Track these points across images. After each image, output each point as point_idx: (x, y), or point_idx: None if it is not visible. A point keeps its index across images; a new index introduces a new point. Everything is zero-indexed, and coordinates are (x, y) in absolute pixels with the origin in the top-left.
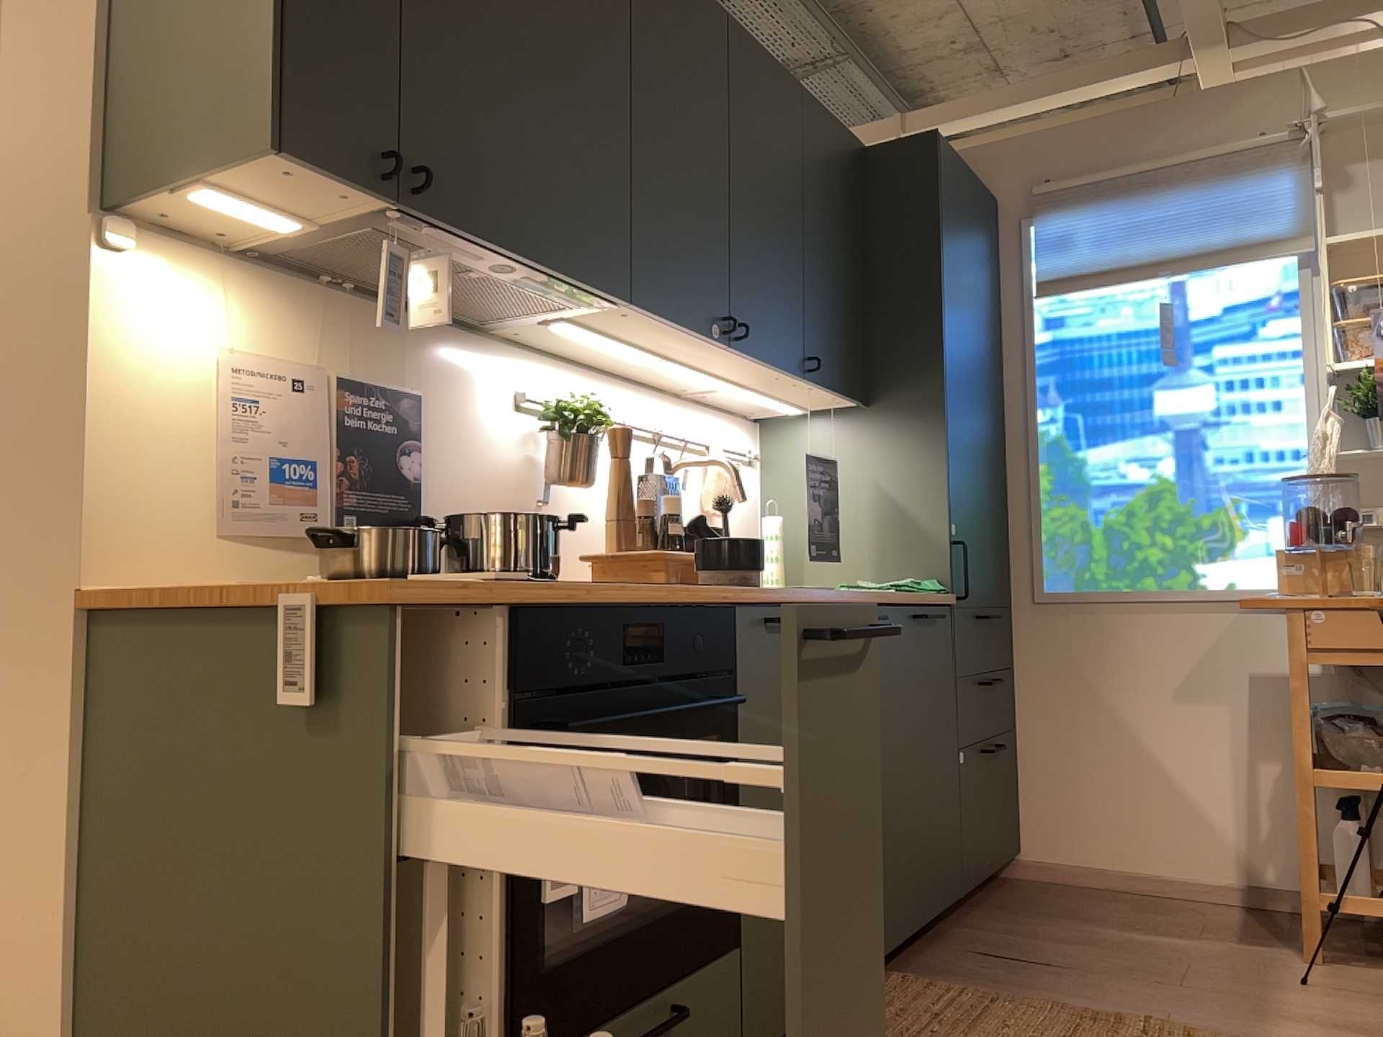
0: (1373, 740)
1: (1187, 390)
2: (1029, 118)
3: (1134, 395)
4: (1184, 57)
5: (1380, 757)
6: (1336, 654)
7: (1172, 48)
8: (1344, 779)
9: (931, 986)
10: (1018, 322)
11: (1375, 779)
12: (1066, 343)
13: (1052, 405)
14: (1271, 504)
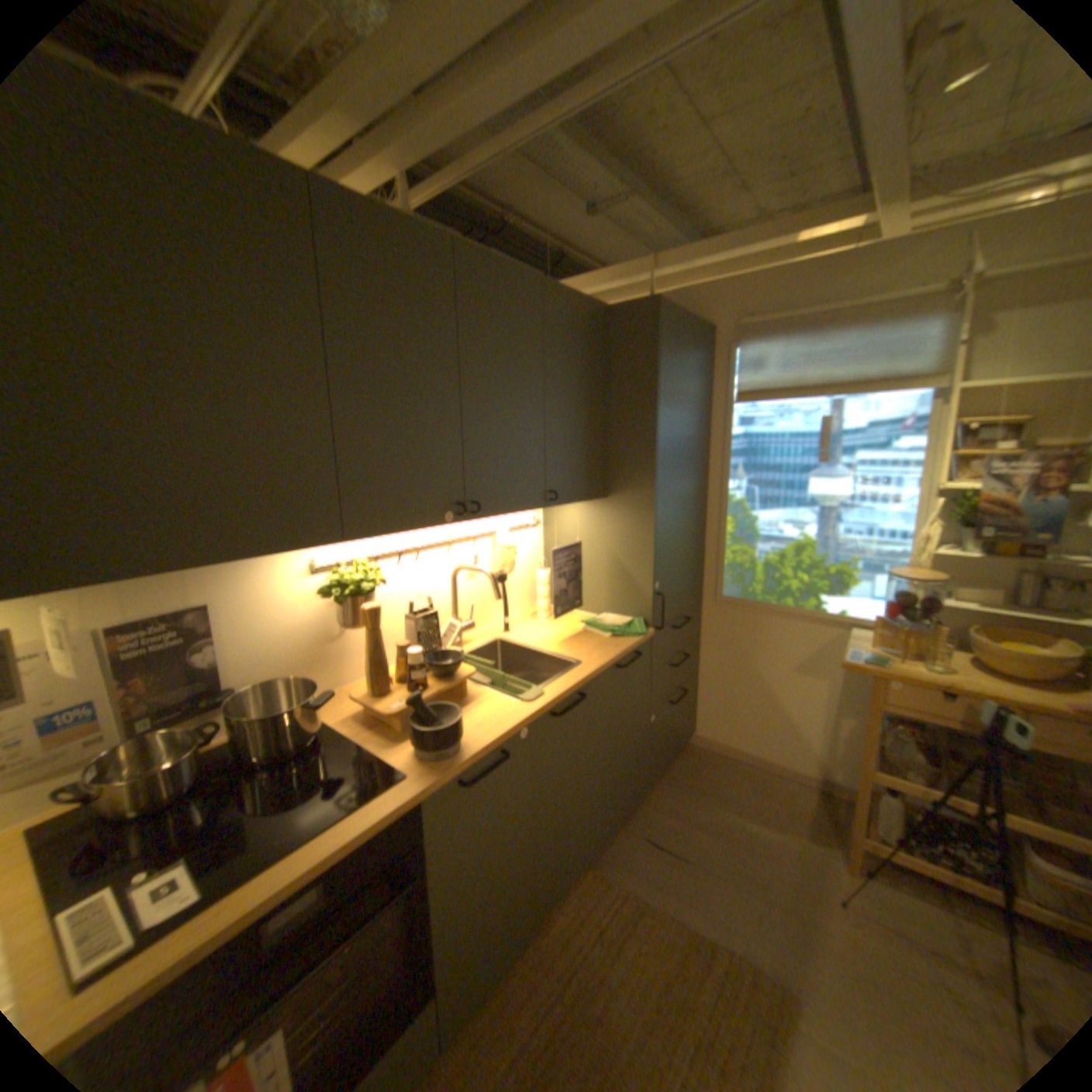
0: (921, 767)
1: (834, 480)
2: (747, 256)
3: (796, 479)
4: (874, 207)
5: (923, 775)
6: (906, 711)
7: (865, 198)
8: (895, 786)
9: (608, 891)
10: (722, 418)
11: (917, 791)
12: (753, 437)
13: (739, 478)
14: (881, 565)
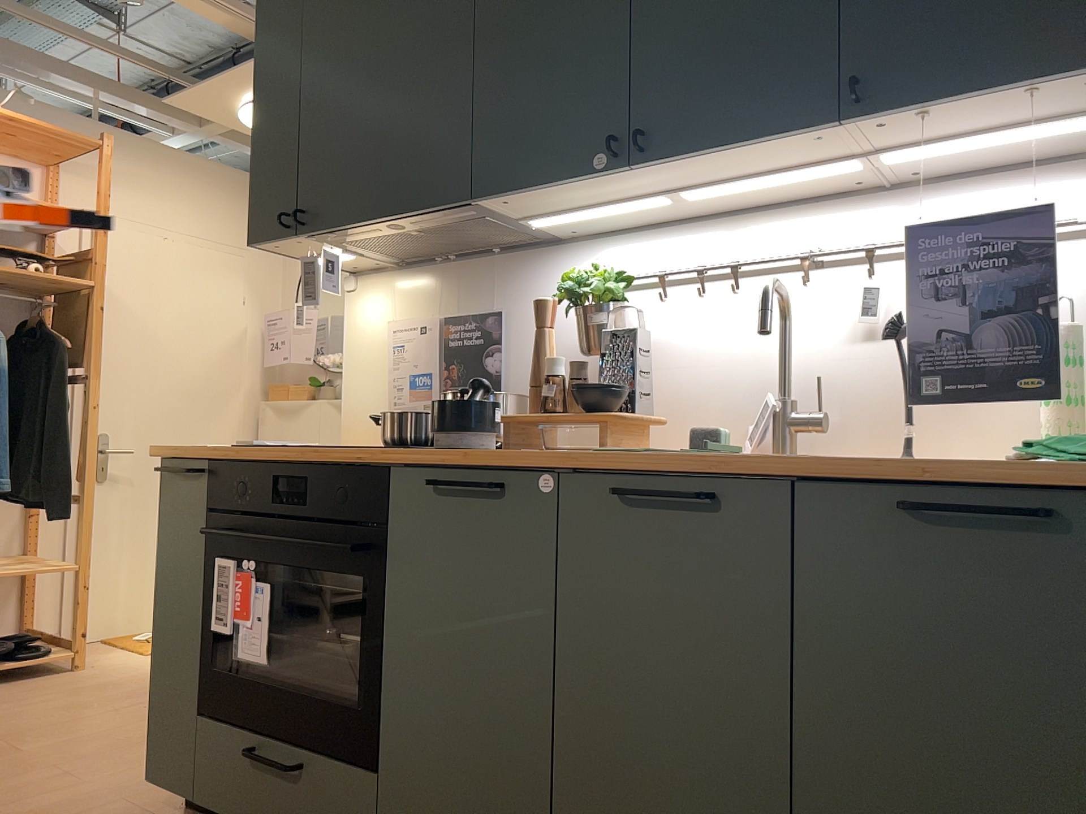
0: None
1: None
2: None
3: None
4: None
5: None
6: None
7: None
8: None
9: None
10: None
11: None
12: None
13: None
14: None
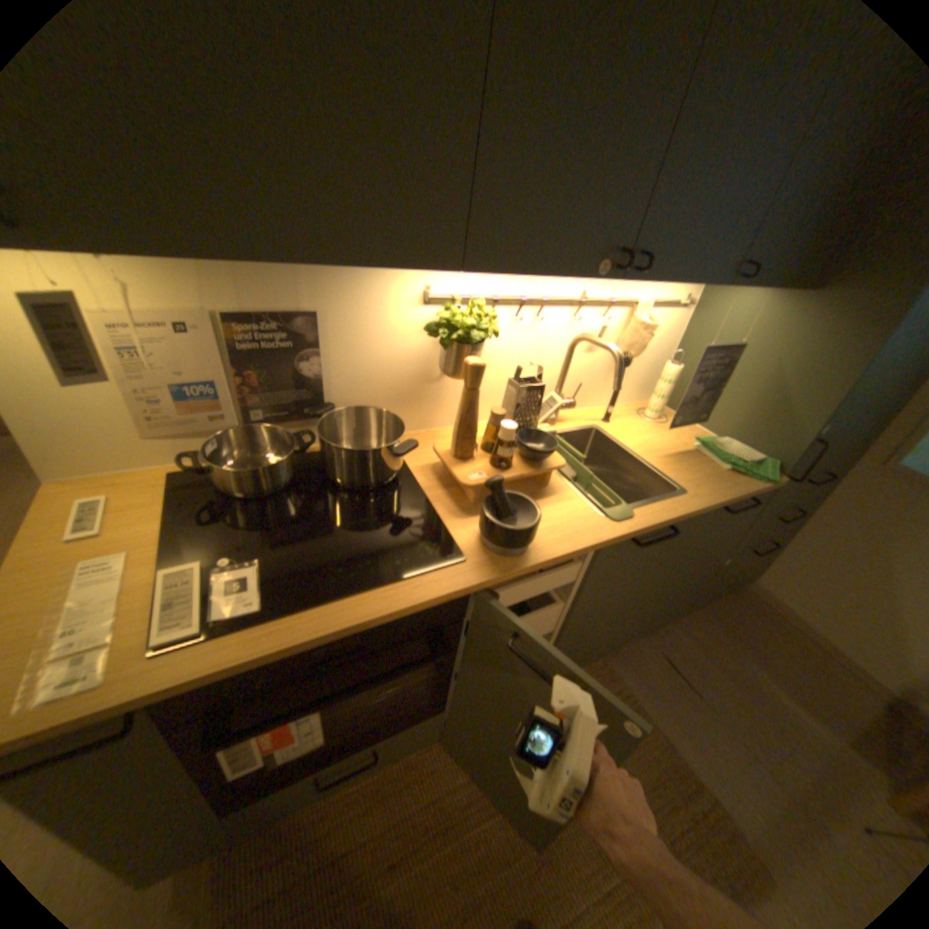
0: None
1: None
2: None
3: None
4: None
5: None
6: None
7: None
8: None
9: (613, 683)
10: None
11: None
12: None
13: None
14: None
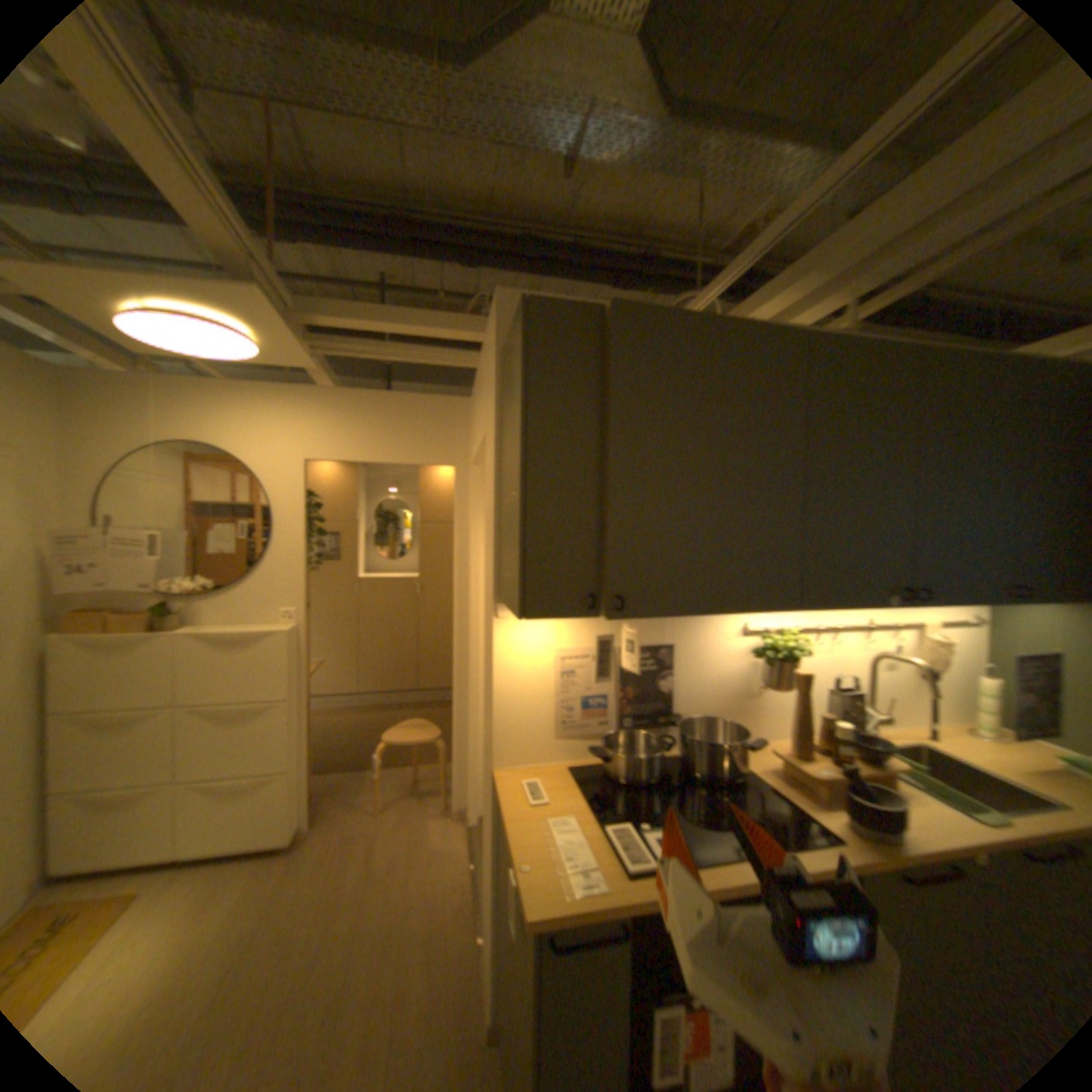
0: None
1: None
2: None
3: None
4: None
5: None
6: None
7: None
8: None
9: None
10: None
11: None
12: None
13: None
14: None
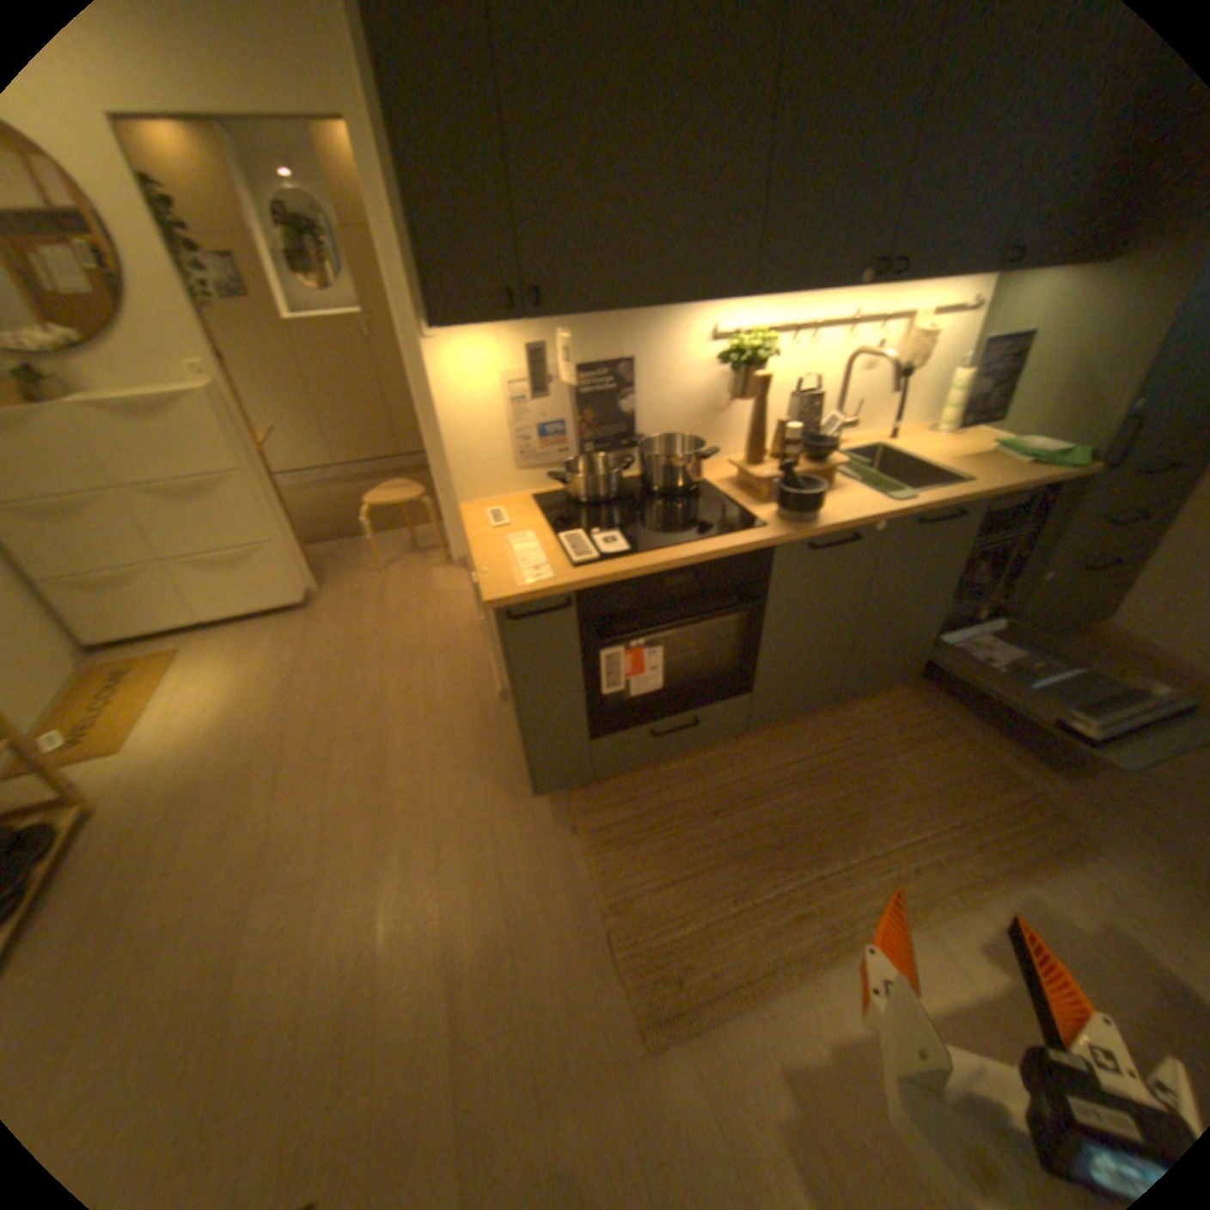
0: None
1: None
2: None
3: None
4: None
5: None
6: None
7: None
8: None
9: (921, 706)
10: None
11: None
12: None
13: None
14: None
